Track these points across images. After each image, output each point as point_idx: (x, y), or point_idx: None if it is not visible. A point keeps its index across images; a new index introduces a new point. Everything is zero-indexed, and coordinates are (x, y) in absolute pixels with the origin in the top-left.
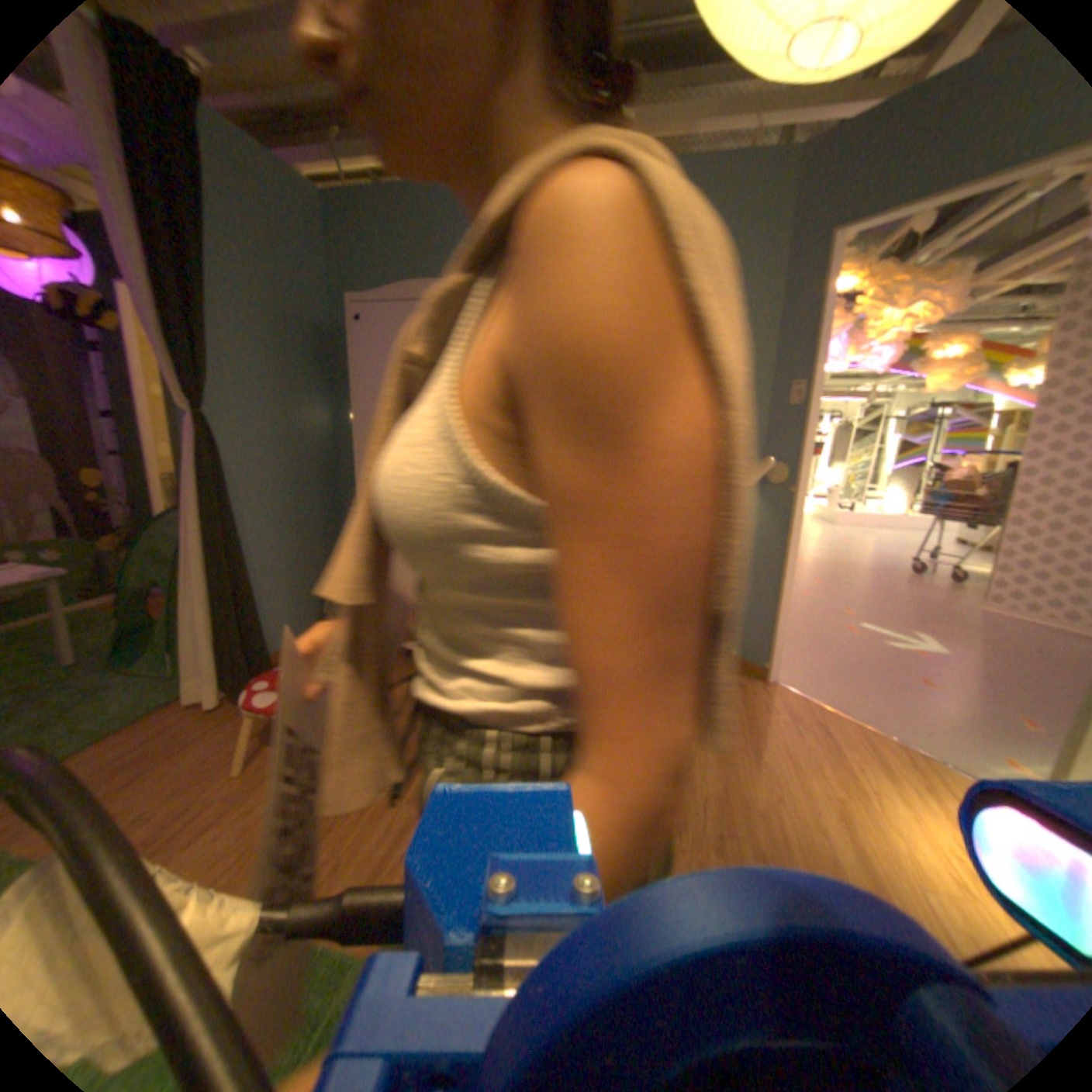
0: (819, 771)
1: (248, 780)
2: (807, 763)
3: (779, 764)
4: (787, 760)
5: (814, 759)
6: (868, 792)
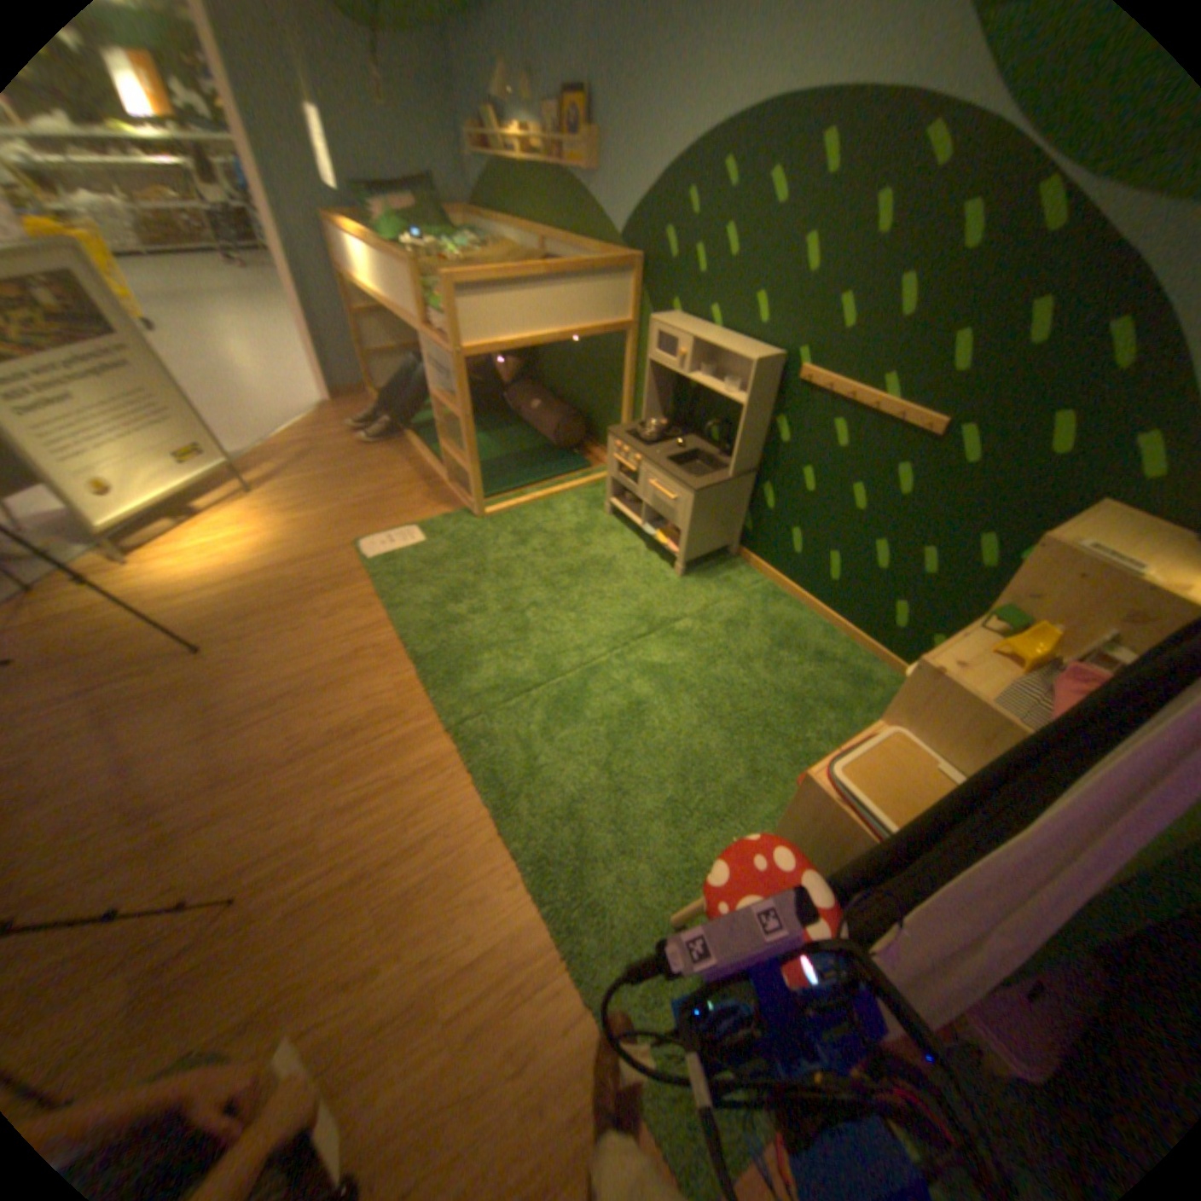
0: (102, 619)
1: (384, 1052)
2: (91, 627)
3: (99, 640)
4: (89, 638)
5: (81, 625)
6: (125, 594)
